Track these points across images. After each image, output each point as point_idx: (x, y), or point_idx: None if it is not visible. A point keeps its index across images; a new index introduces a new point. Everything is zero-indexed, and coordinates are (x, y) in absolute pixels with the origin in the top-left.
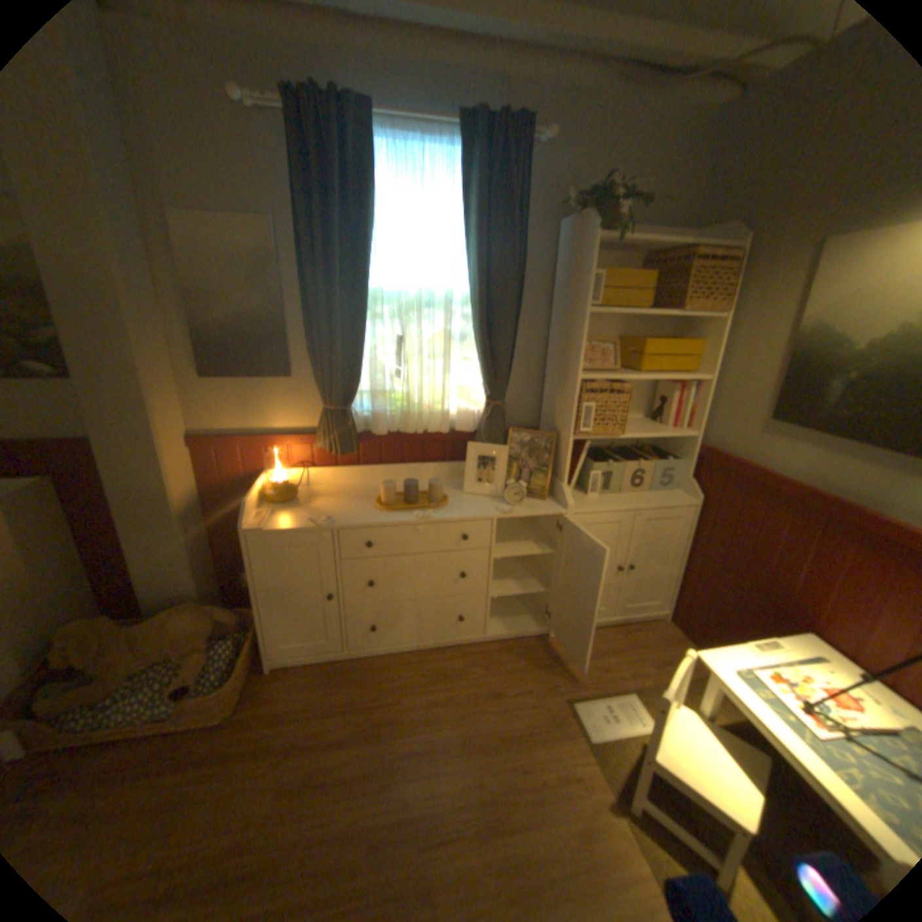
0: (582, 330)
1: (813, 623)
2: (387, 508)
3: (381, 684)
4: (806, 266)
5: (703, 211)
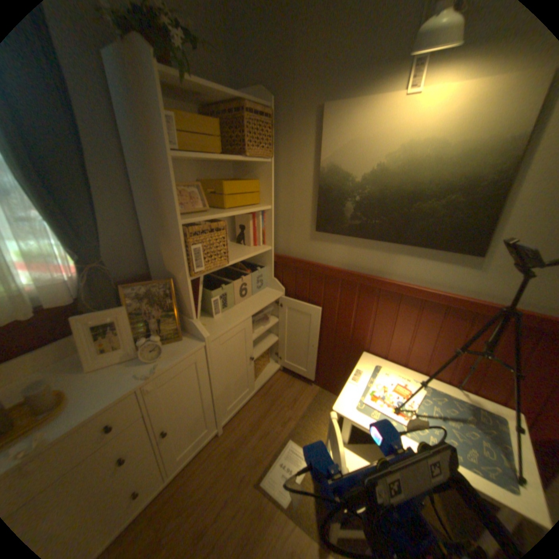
0: (170, 175)
1: (362, 345)
2: None
3: None
4: (314, 125)
5: (231, 77)
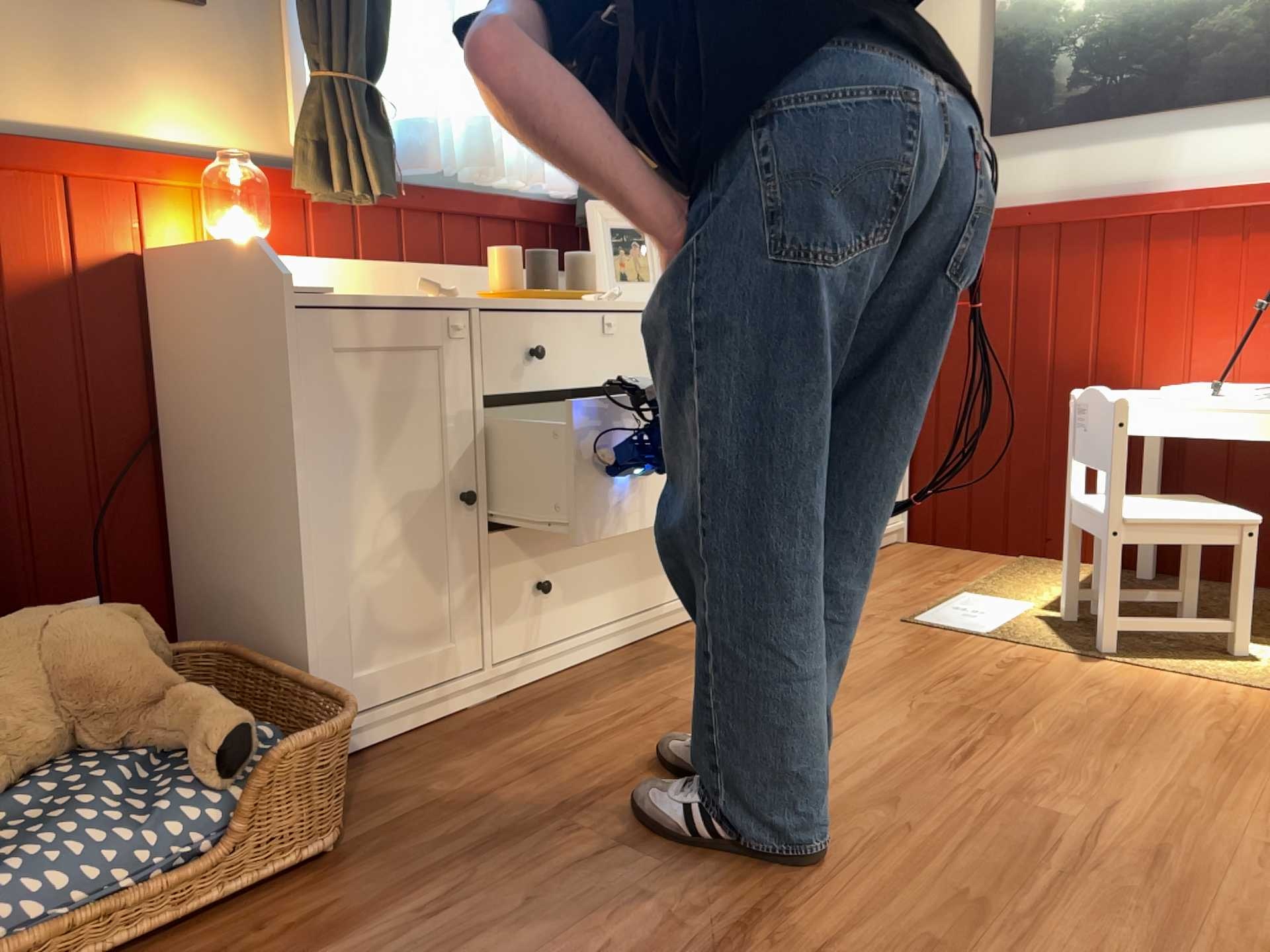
0: None
1: (1121, 377)
2: (527, 291)
3: (601, 699)
4: None
5: None
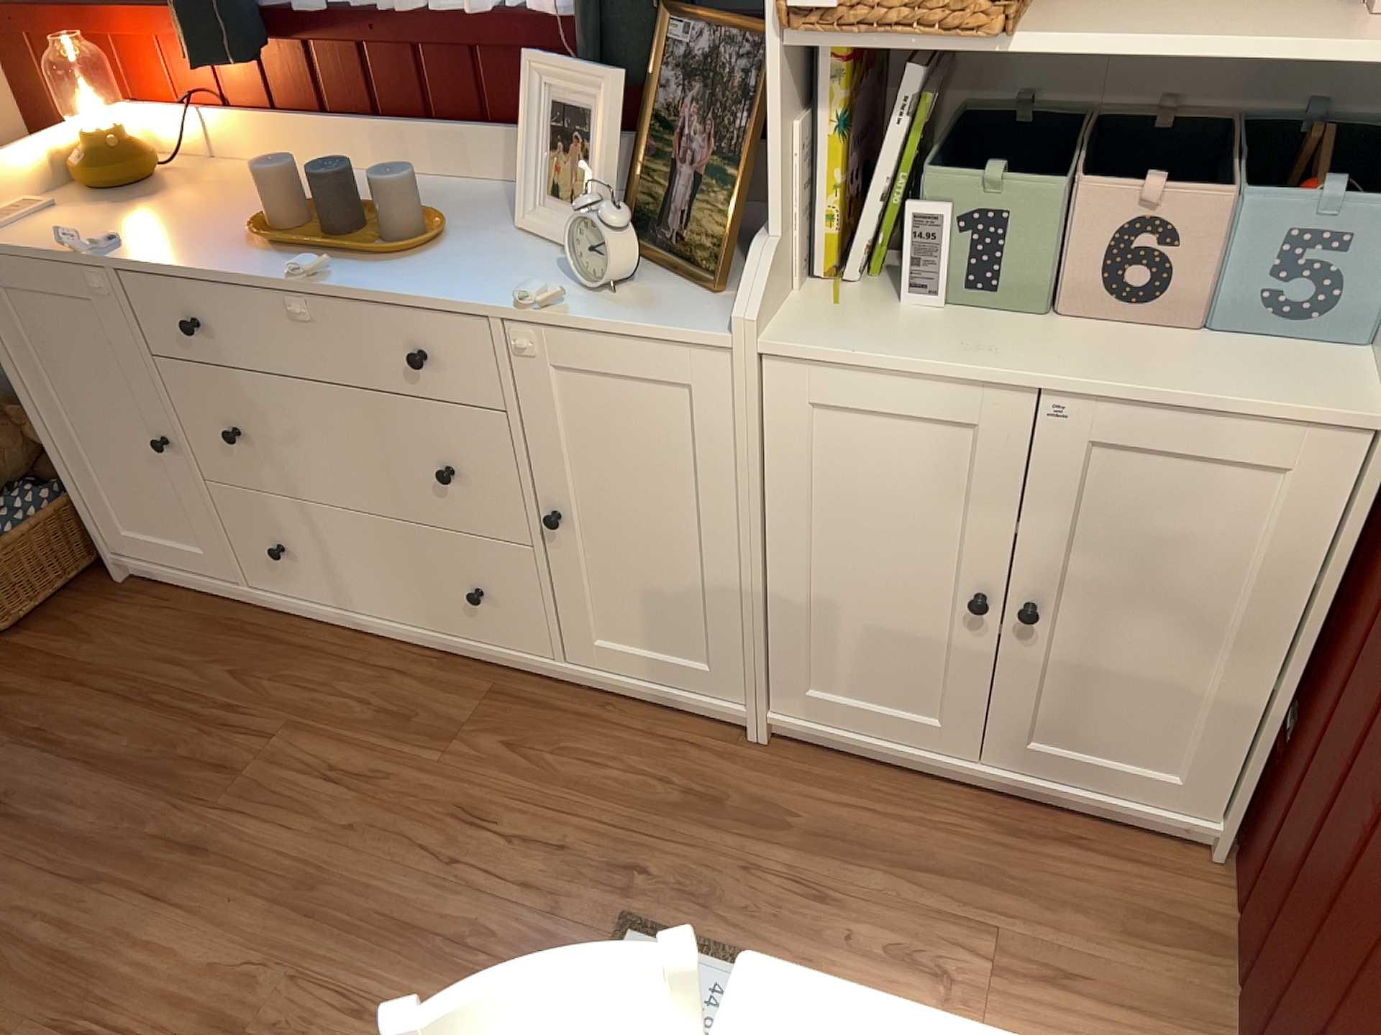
0: None
1: None
2: (267, 243)
3: (289, 677)
4: None
5: None
